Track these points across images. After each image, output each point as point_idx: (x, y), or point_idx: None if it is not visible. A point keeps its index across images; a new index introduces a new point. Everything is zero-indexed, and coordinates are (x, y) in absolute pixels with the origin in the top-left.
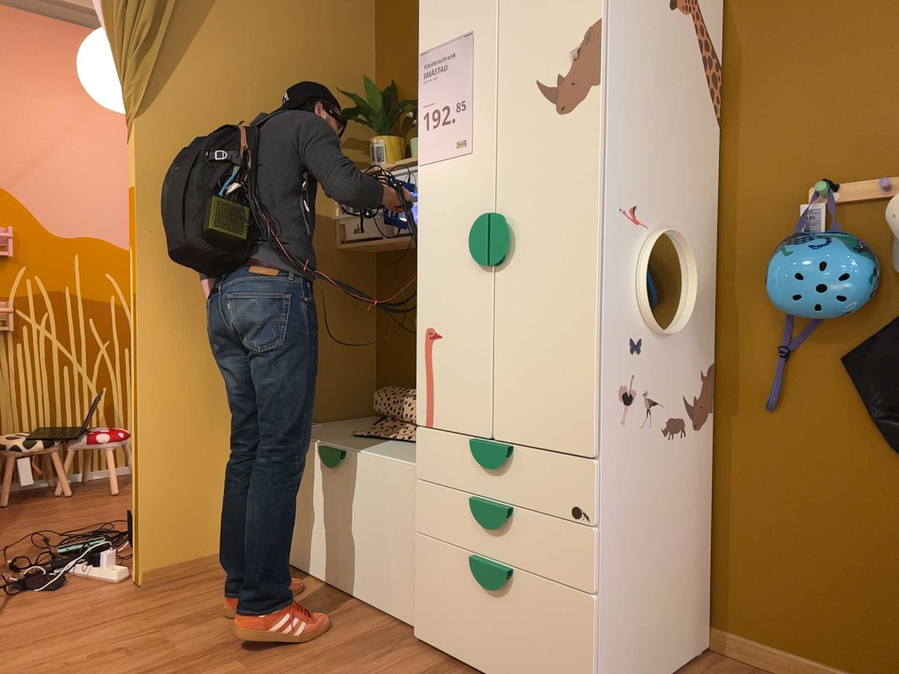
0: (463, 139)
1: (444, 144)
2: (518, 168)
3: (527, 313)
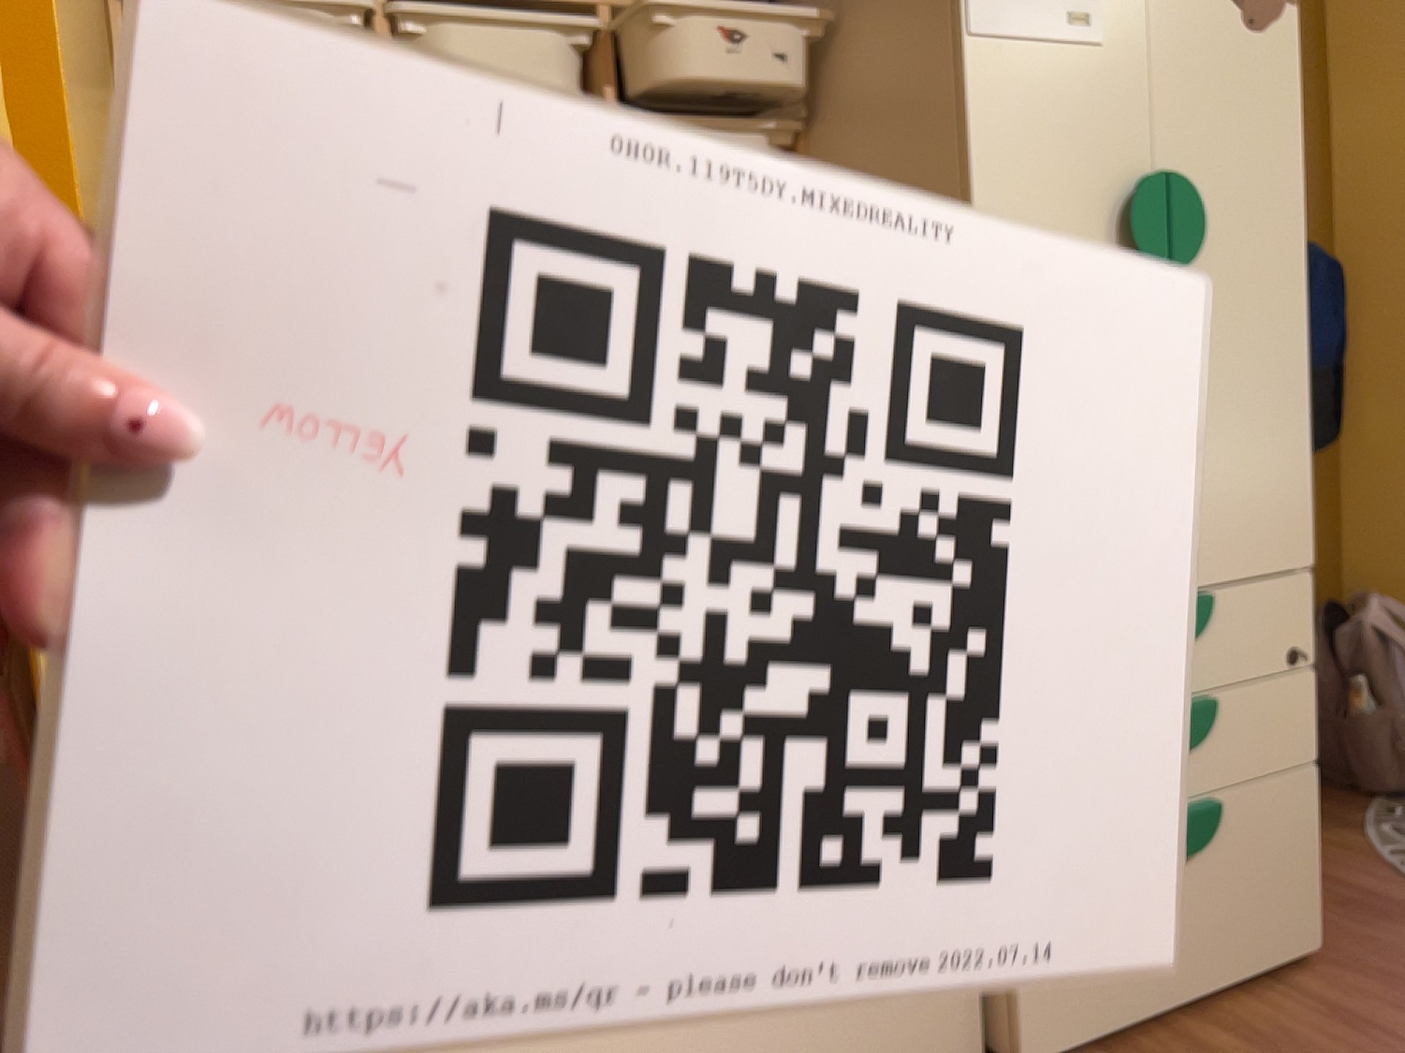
0: (1086, 10)
1: (1040, 7)
2: (1192, 99)
3: (1218, 359)
